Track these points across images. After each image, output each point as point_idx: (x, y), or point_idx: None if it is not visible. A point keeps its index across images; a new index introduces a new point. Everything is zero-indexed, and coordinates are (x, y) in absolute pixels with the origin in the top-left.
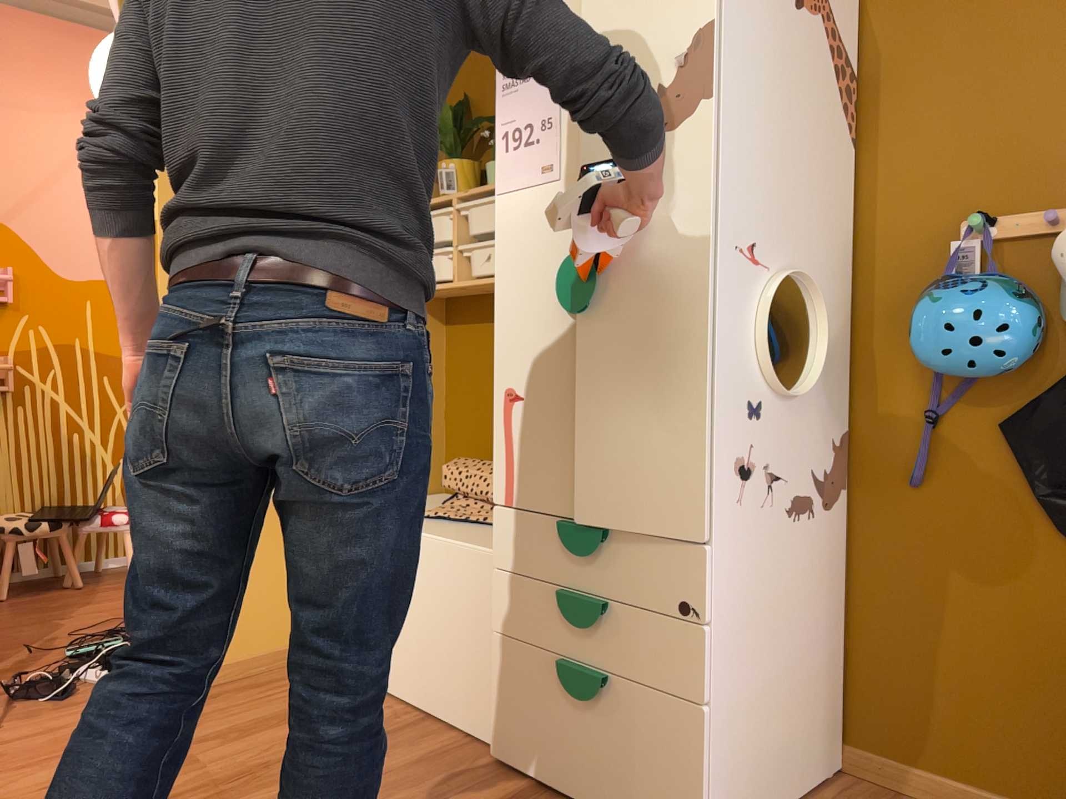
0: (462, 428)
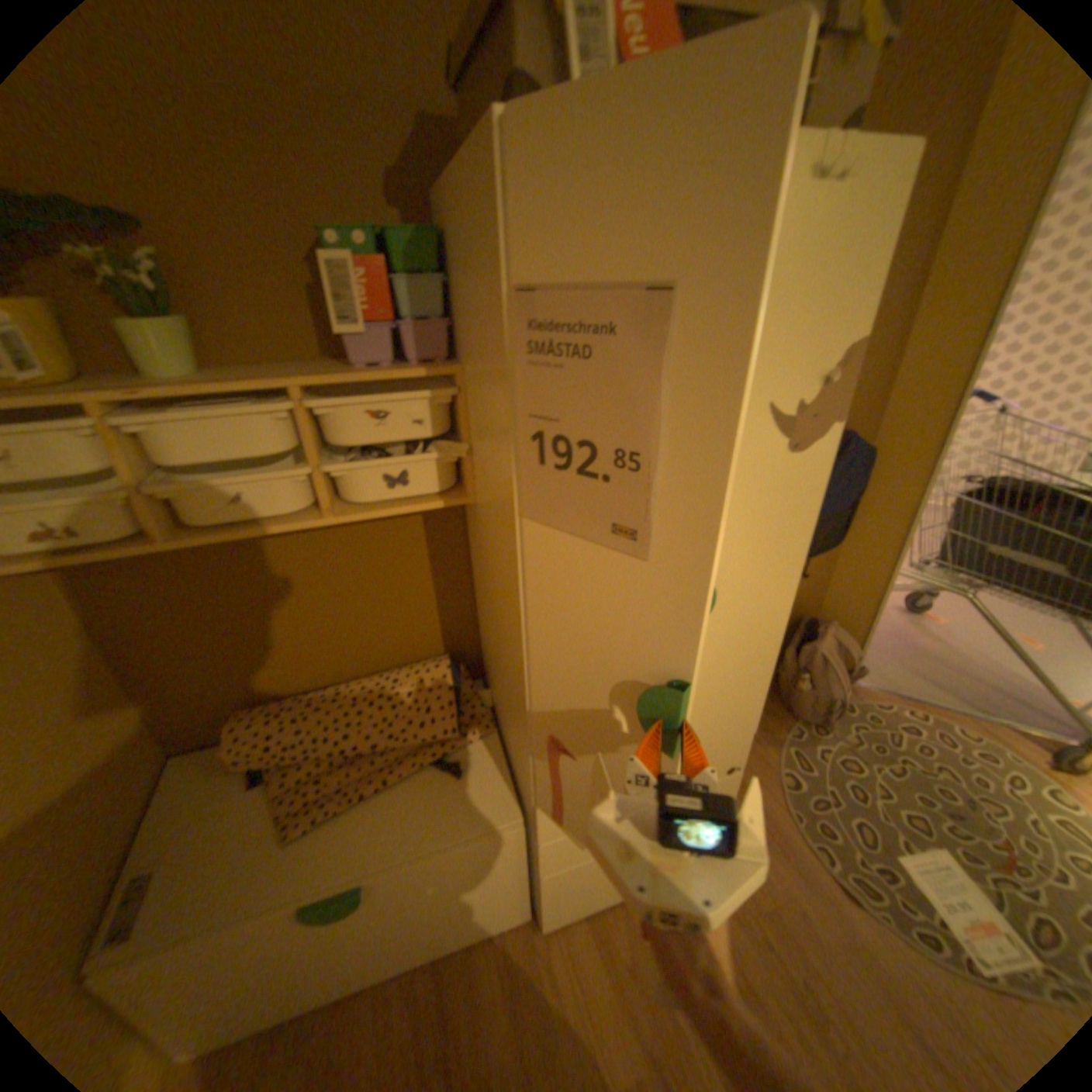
0: (175, 684)
